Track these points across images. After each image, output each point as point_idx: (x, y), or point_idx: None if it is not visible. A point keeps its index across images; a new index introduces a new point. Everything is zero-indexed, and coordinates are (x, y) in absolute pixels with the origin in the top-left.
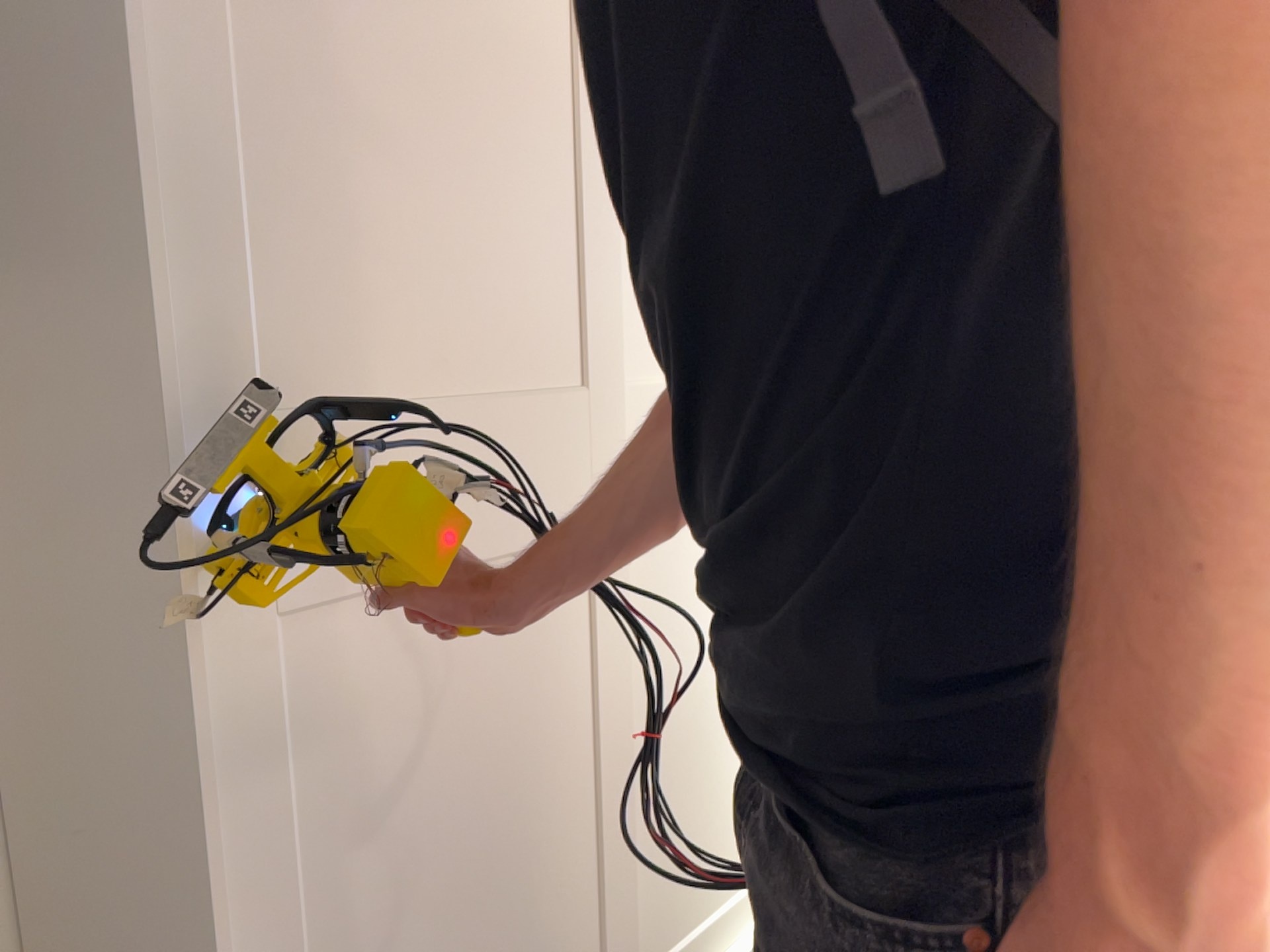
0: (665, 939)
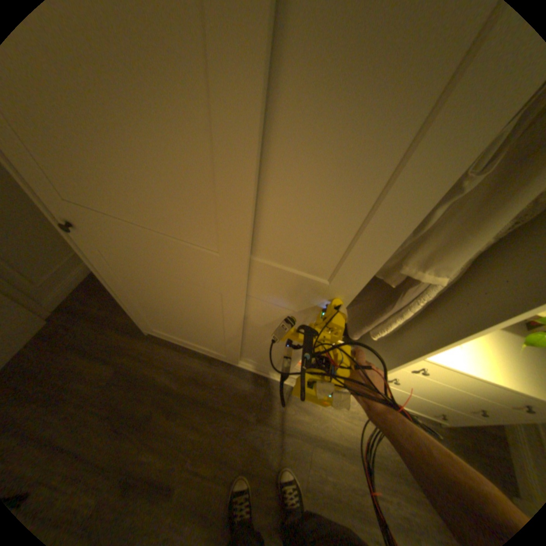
0: (258, 361)
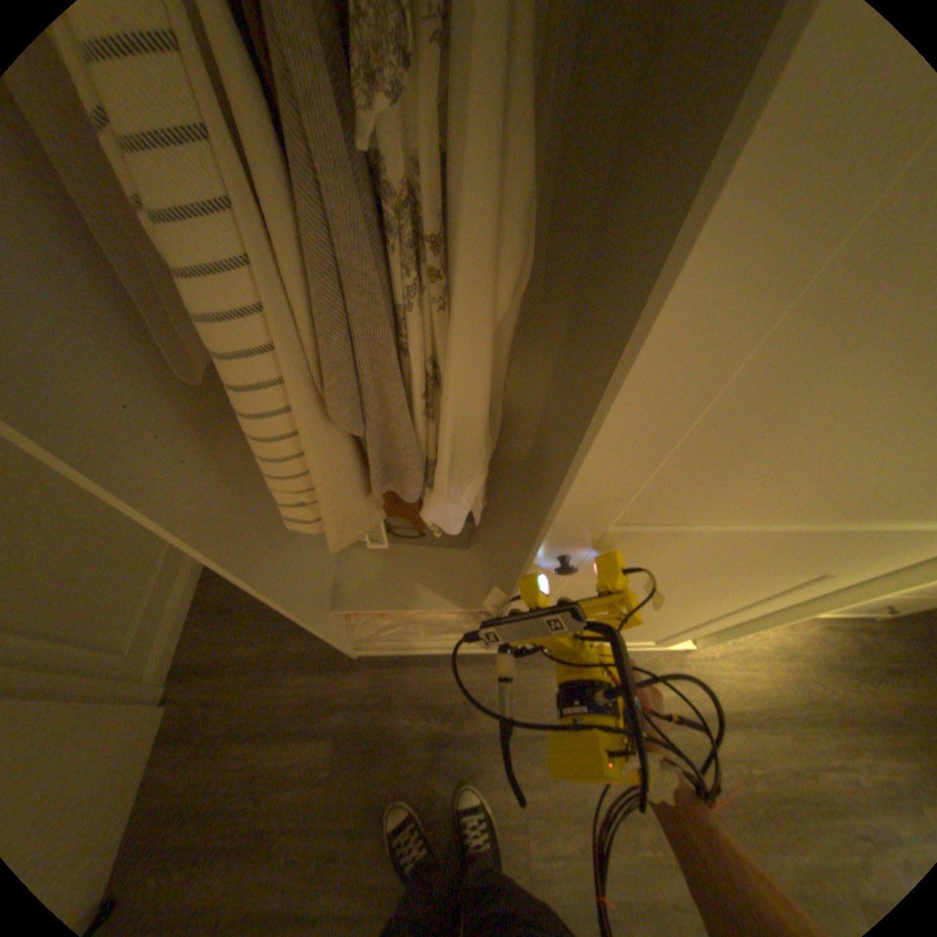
0: None
